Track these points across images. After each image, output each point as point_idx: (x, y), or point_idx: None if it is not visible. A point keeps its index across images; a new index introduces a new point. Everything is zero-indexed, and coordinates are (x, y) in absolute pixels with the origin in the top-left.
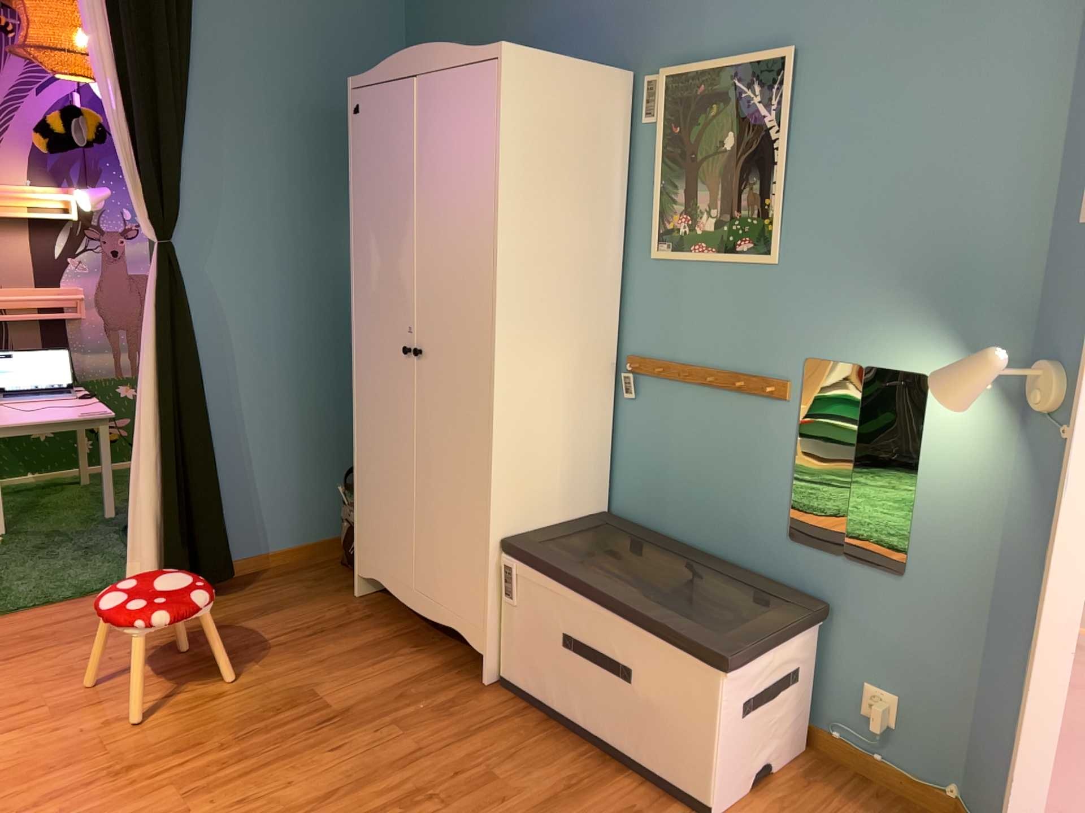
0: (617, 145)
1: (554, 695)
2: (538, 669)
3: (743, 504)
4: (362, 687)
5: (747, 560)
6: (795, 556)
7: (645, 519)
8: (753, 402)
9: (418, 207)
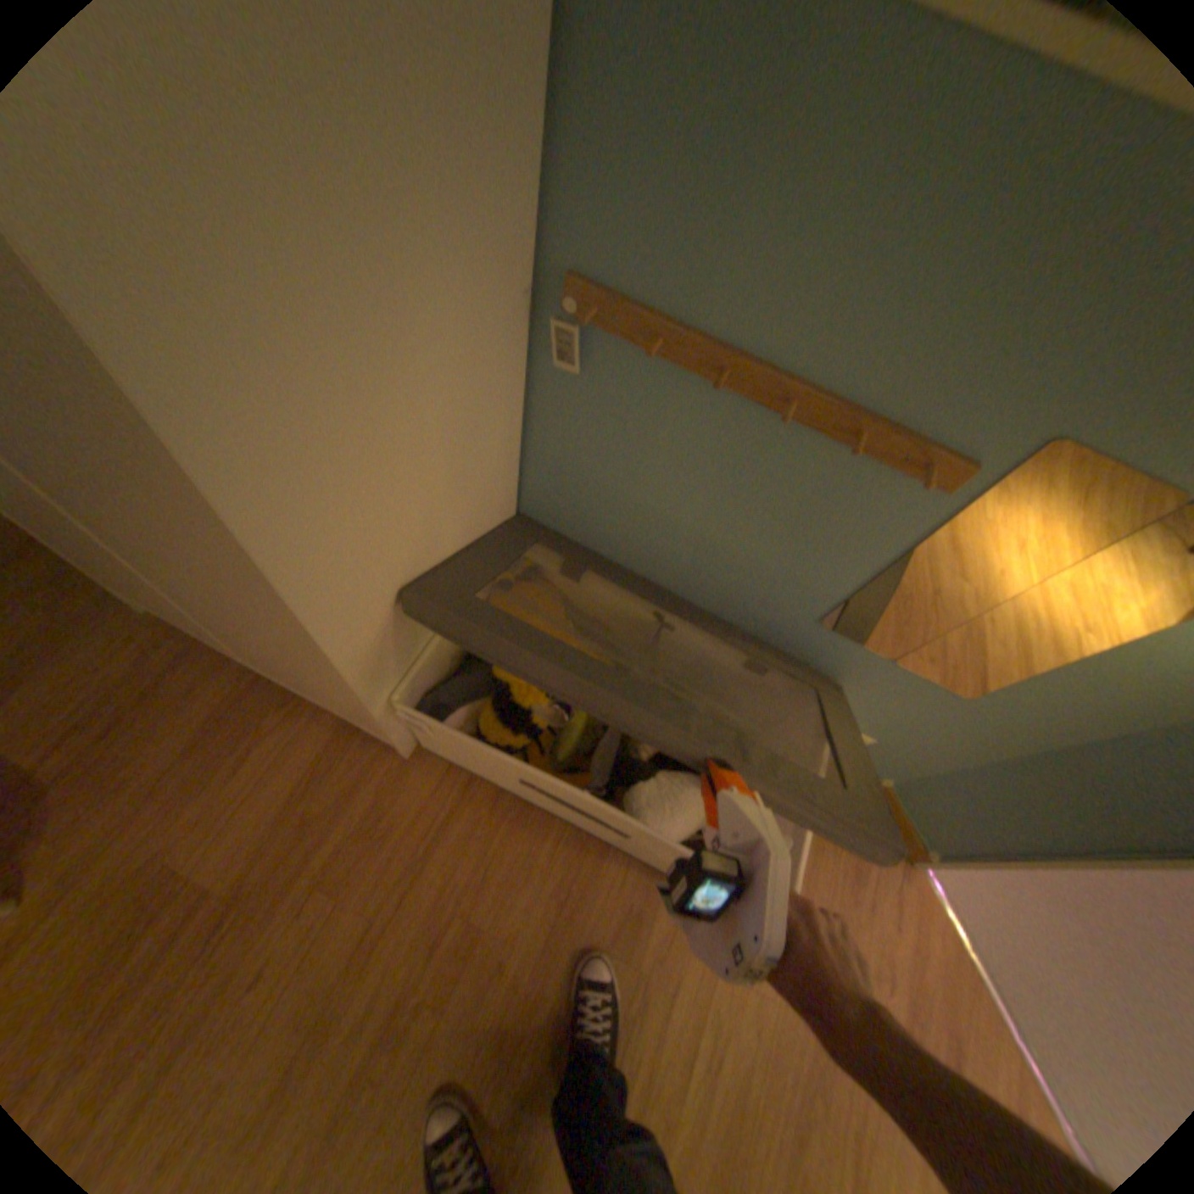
0: None
1: (506, 782)
2: (480, 764)
3: (763, 575)
4: (241, 829)
5: (743, 622)
6: (820, 639)
7: (583, 534)
8: (863, 466)
9: None
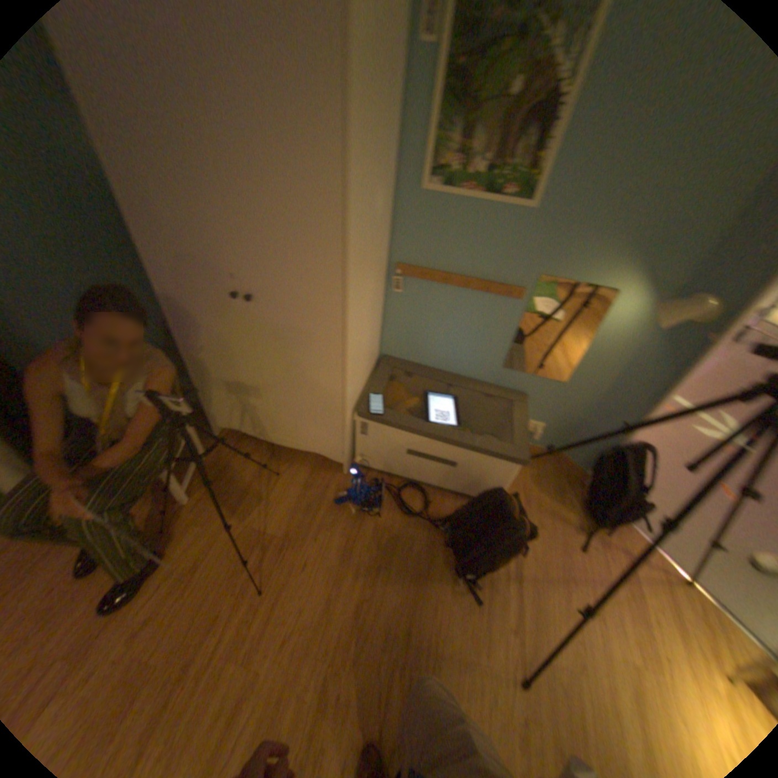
0: (400, 71)
1: (392, 472)
2: (380, 463)
3: (475, 352)
4: (280, 510)
5: (474, 378)
6: (504, 375)
7: (405, 359)
8: (493, 299)
9: (213, 149)
